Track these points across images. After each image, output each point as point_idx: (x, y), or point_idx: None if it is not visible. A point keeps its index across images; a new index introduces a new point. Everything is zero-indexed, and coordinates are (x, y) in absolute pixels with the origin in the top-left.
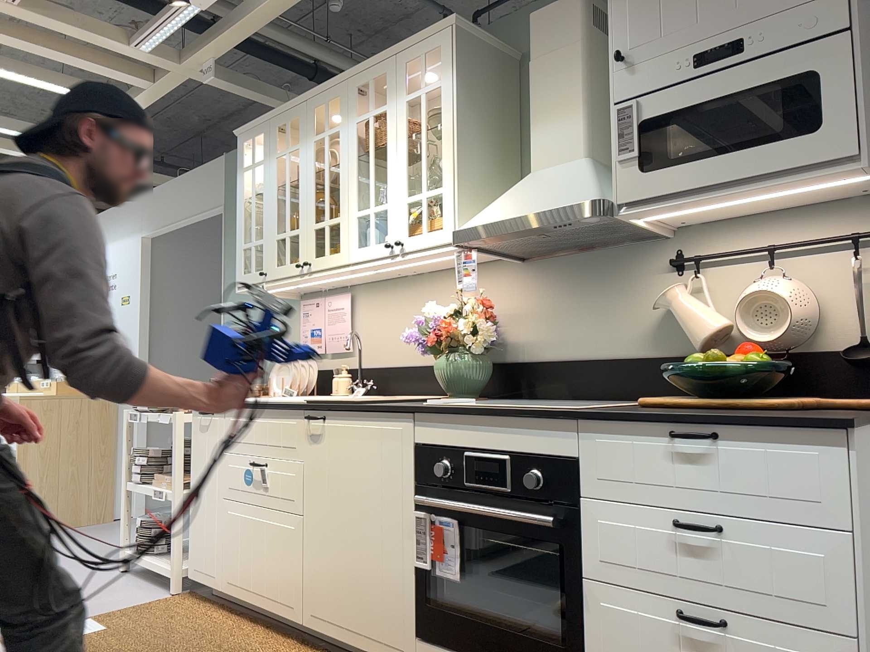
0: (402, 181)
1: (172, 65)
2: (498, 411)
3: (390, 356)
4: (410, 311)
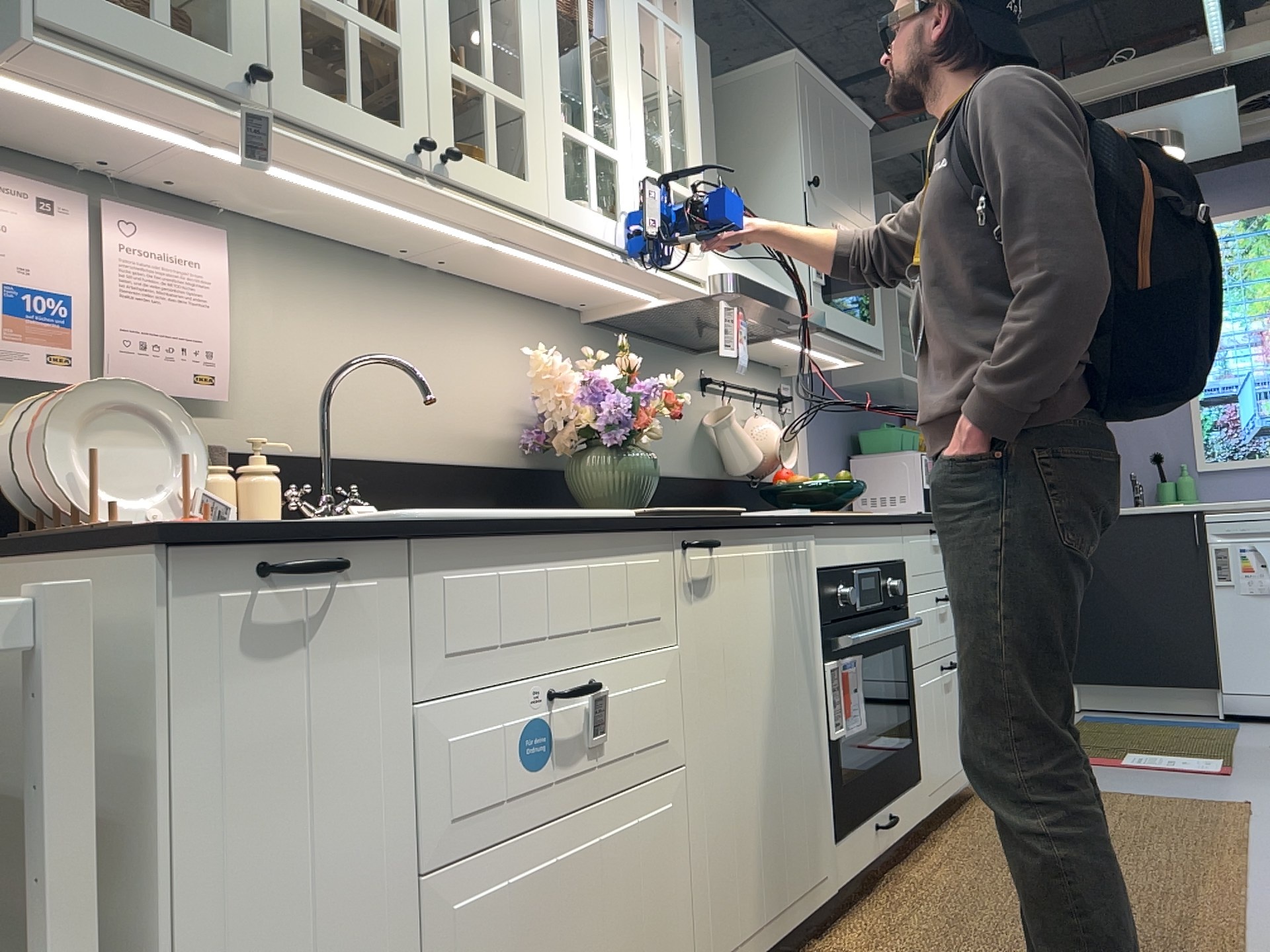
0: (640, 135)
1: None
2: (878, 518)
3: (350, 431)
4: (402, 342)
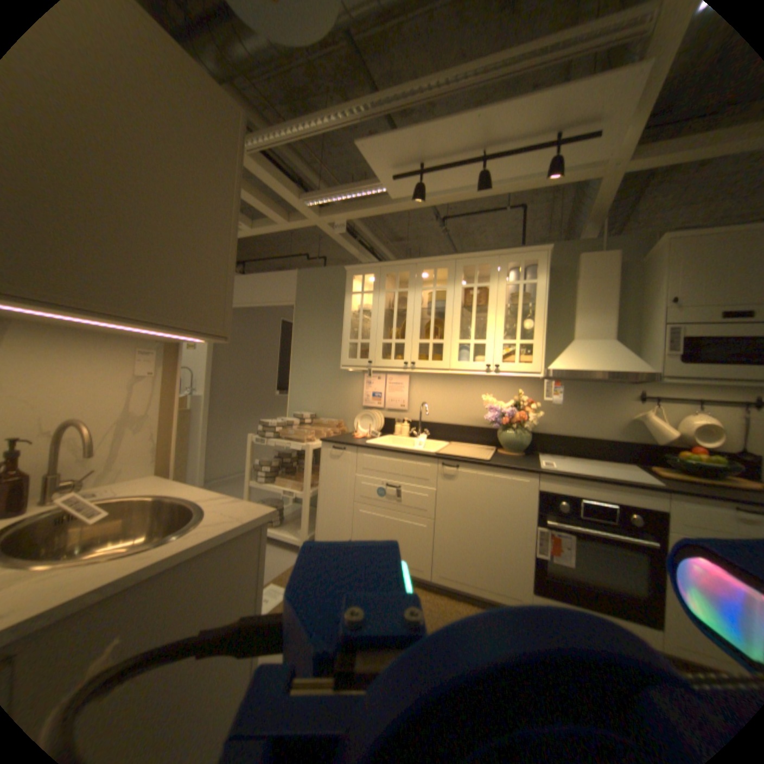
0: (500, 330)
1: (314, 214)
2: (613, 482)
3: (437, 416)
4: (455, 393)
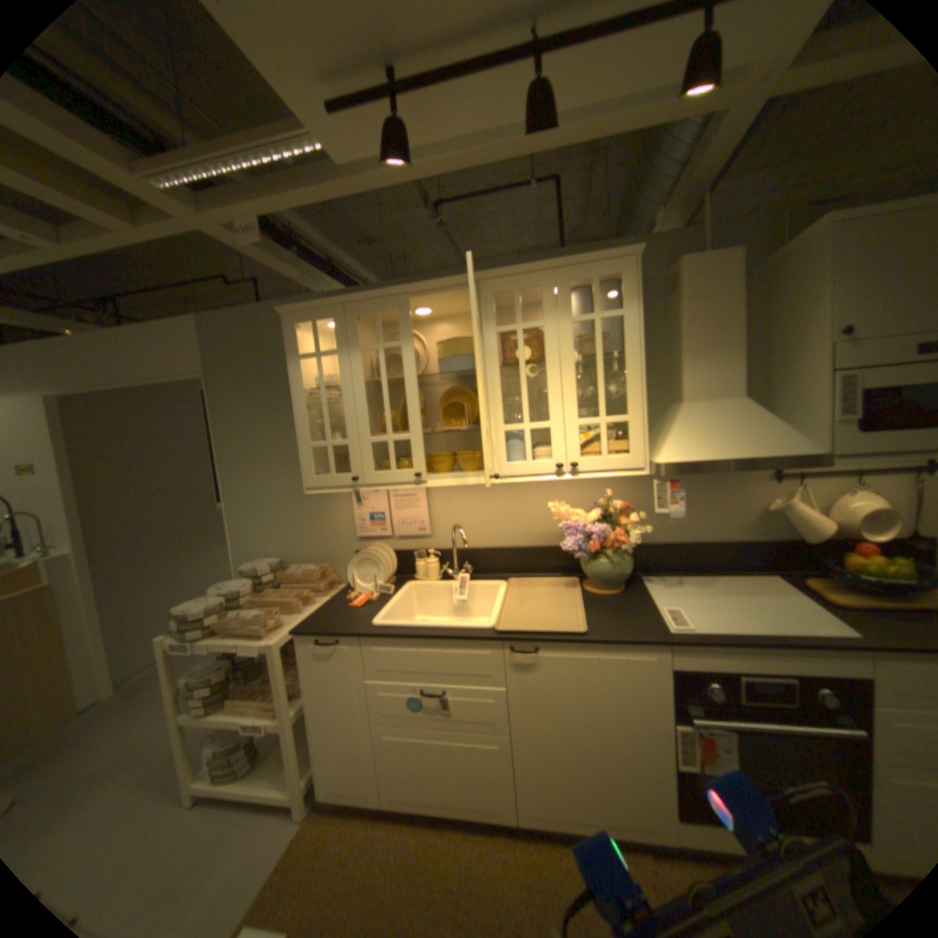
0: (572, 405)
1: (185, 209)
2: (792, 649)
3: (481, 539)
4: (505, 501)
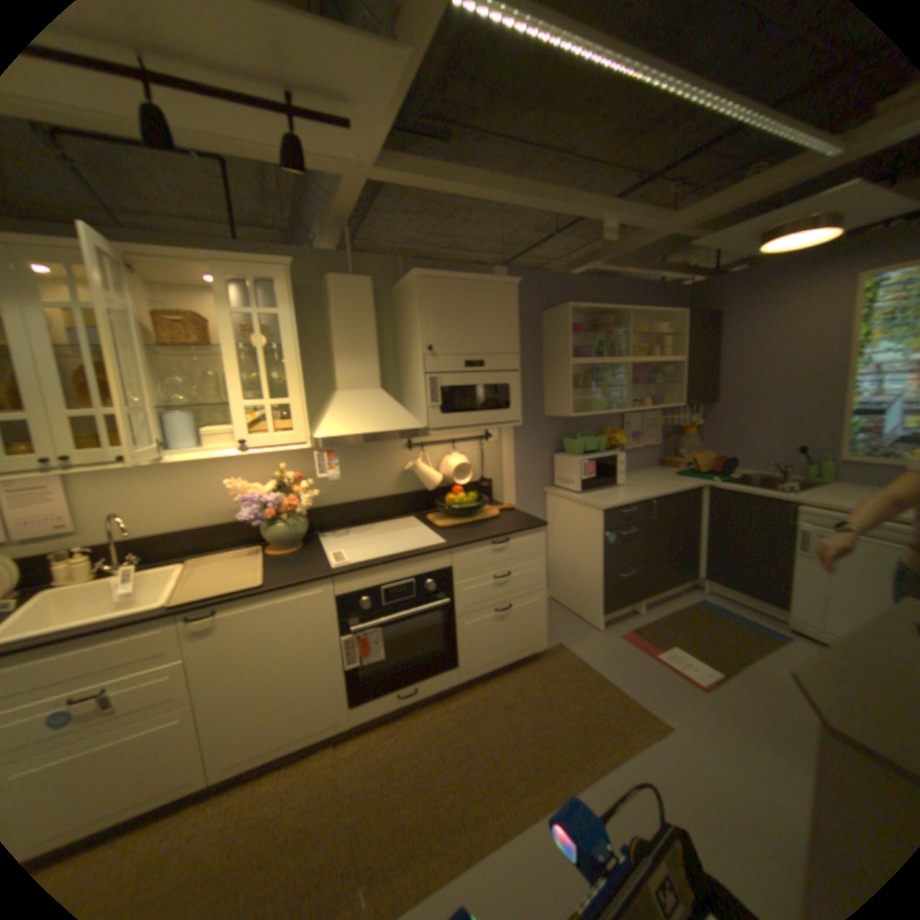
0: (239, 388)
1: None
2: (408, 559)
3: (151, 526)
4: (177, 483)
